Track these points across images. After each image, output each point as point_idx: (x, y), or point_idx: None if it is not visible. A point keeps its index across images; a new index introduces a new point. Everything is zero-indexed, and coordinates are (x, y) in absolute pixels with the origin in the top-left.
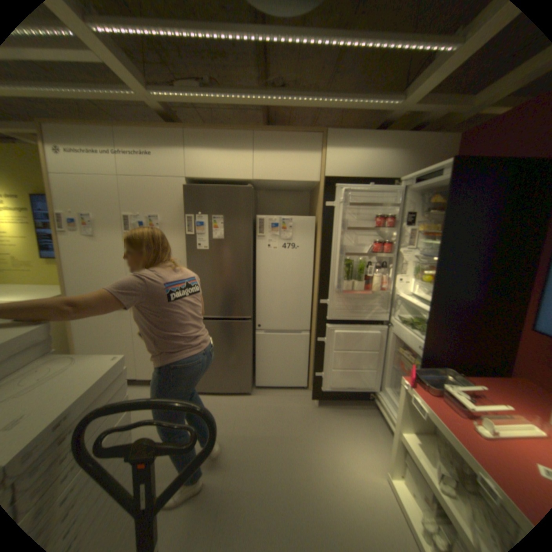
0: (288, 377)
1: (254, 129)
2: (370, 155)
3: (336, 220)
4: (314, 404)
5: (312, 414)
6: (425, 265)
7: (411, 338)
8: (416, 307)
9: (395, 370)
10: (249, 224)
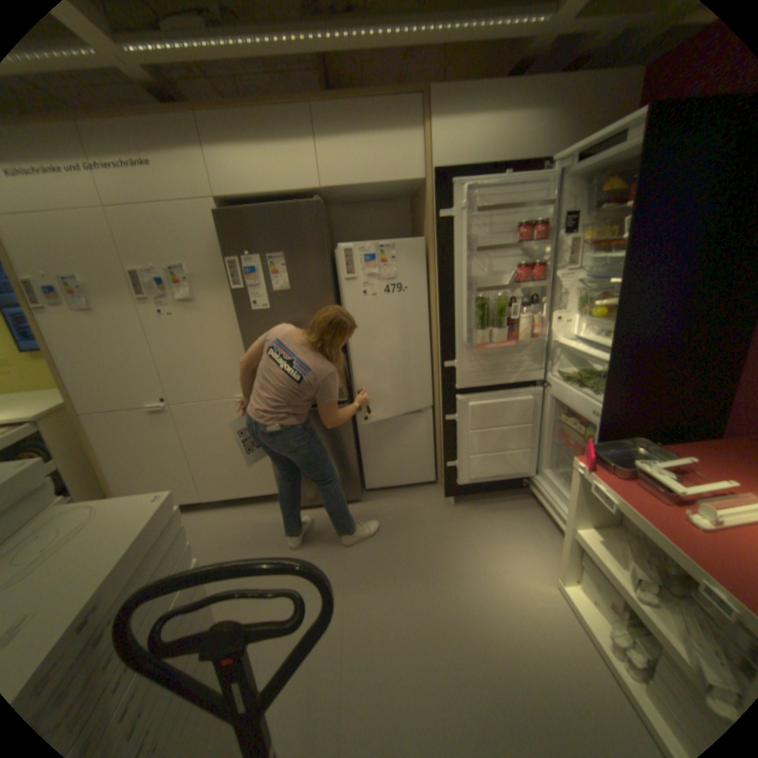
0: (410, 472)
1: (310, 99)
2: (502, 123)
3: (459, 237)
4: (448, 502)
5: (448, 516)
6: (596, 291)
7: (581, 401)
8: (585, 356)
9: (556, 446)
10: (325, 261)
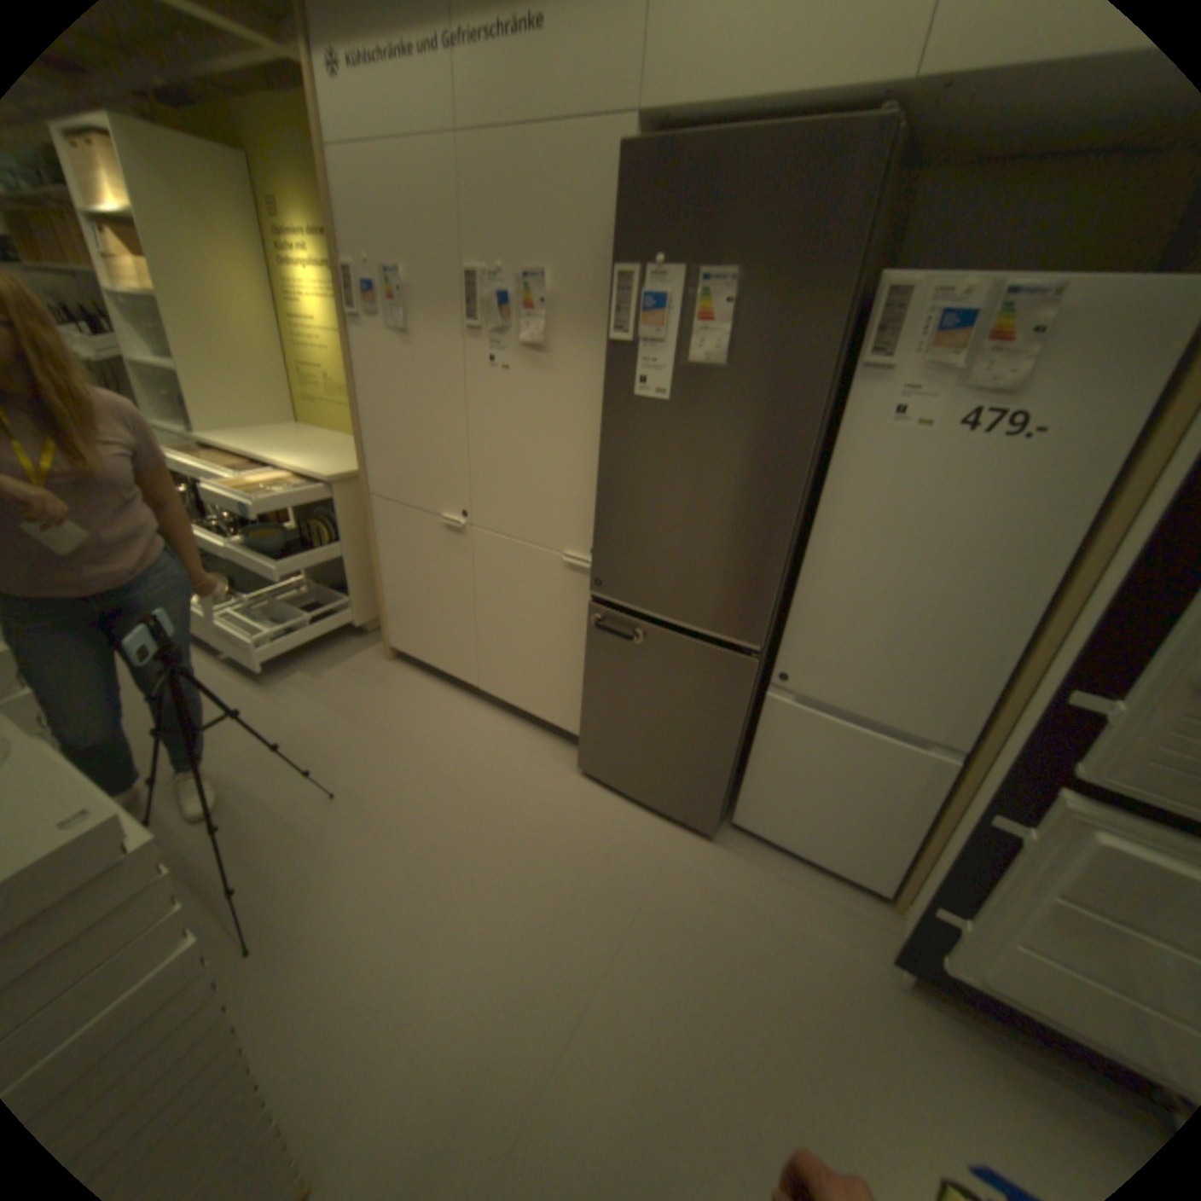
0: (841, 850)
1: None
2: None
3: None
4: (902, 974)
5: (884, 1010)
6: None
7: None
8: None
9: None
10: (840, 306)
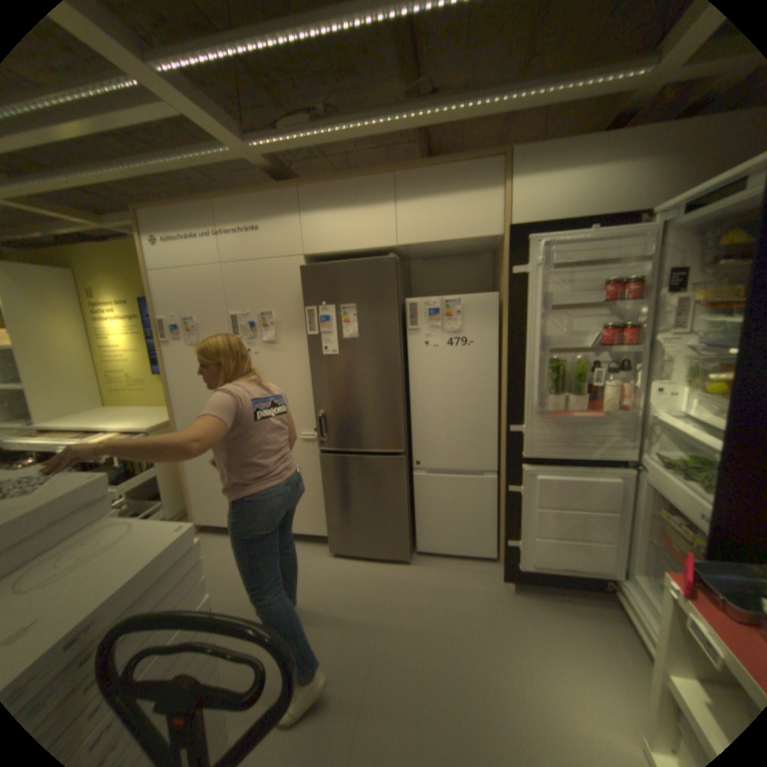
0: (467, 542)
1: (395, 169)
2: (594, 177)
3: (533, 294)
4: (509, 588)
5: (505, 606)
6: (712, 362)
7: (685, 498)
8: (694, 440)
9: (656, 548)
10: (394, 313)
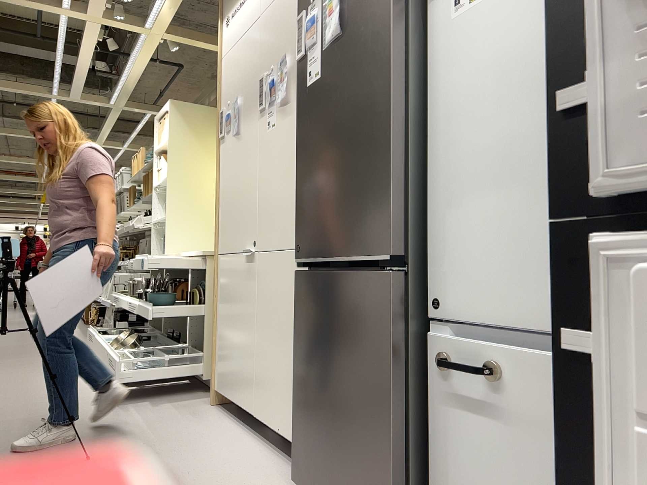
0: None
1: None
2: None
3: None
4: None
5: None
6: None
7: None
8: None
9: None
10: None
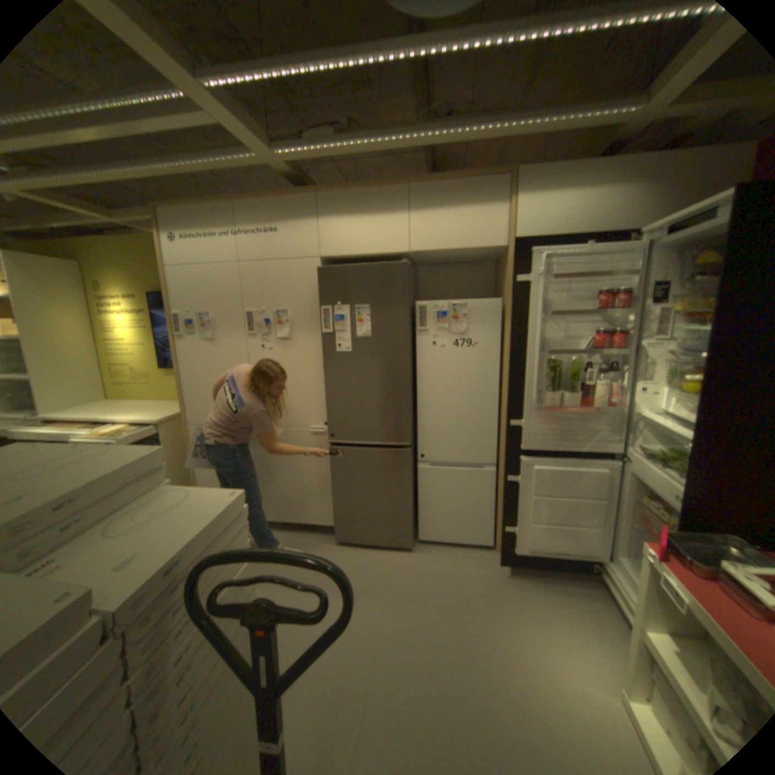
0: (466, 531)
1: (410, 181)
2: (590, 198)
3: (534, 301)
4: (505, 573)
5: (502, 588)
6: (688, 365)
7: (663, 483)
8: (671, 433)
9: (637, 532)
10: (406, 314)
